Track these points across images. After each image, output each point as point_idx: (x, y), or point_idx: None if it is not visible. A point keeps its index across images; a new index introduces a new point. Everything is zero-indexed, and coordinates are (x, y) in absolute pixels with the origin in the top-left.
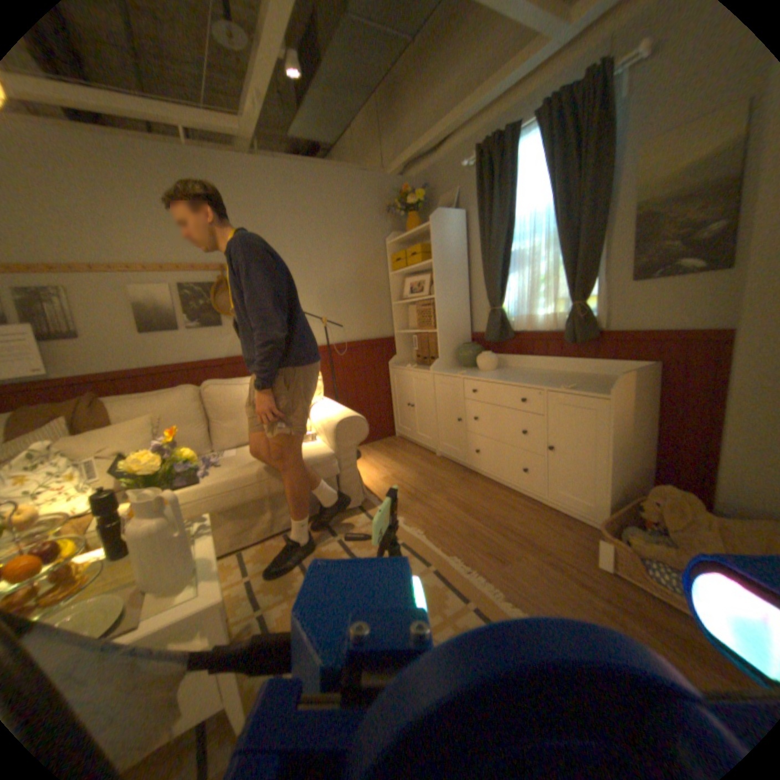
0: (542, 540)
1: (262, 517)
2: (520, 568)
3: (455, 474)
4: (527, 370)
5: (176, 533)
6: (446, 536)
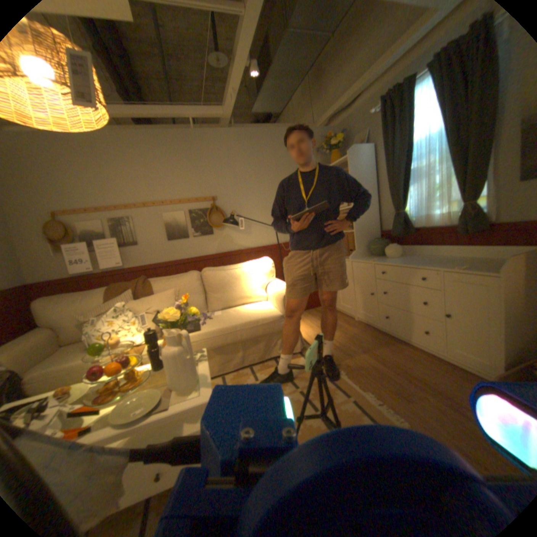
0: (442, 387)
1: (236, 354)
2: (422, 406)
3: (370, 334)
4: (426, 256)
5: (188, 356)
6: (363, 377)
